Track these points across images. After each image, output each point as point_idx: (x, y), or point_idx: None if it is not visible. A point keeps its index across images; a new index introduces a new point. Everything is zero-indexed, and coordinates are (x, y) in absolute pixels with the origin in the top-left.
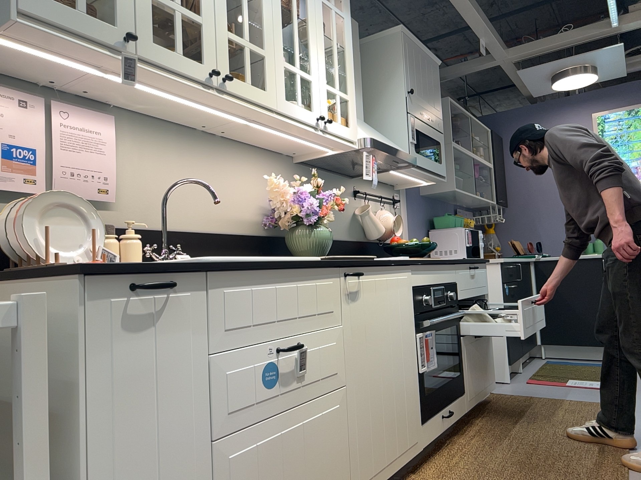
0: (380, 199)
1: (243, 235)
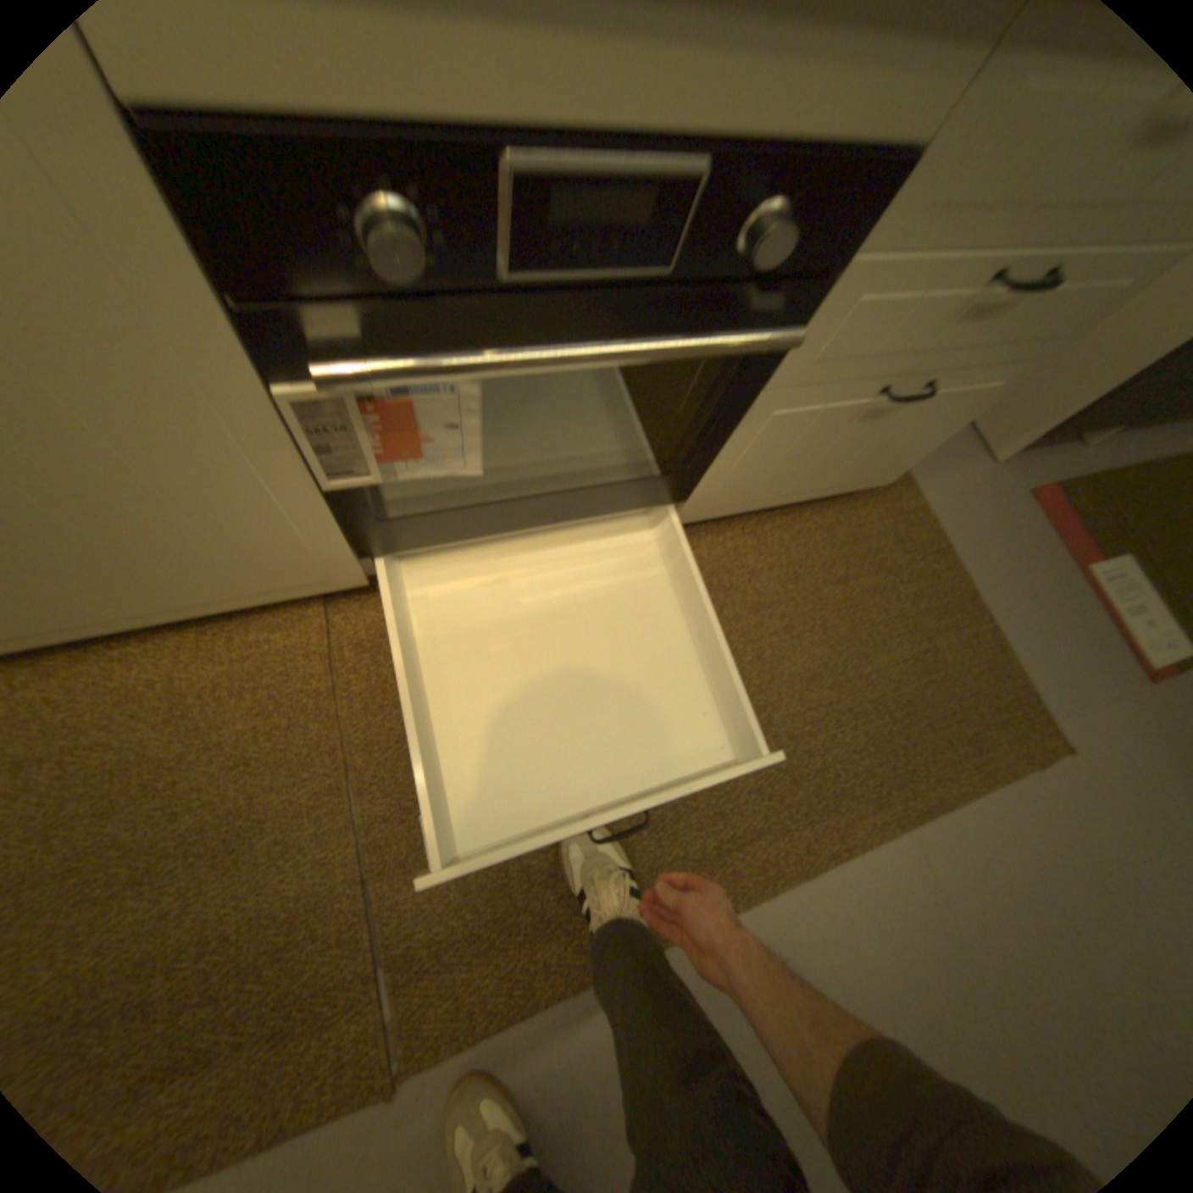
0: None
1: None
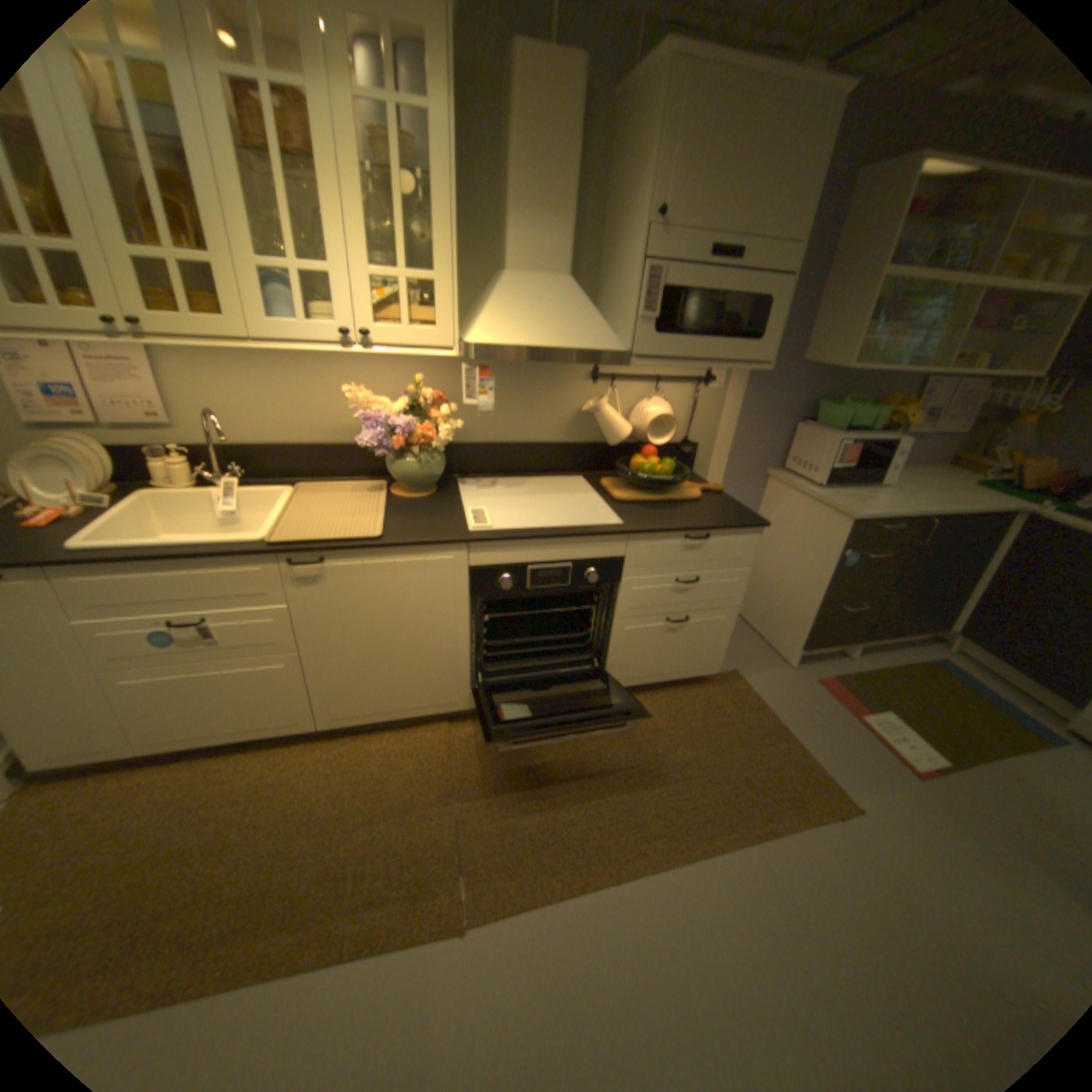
0: (662, 379)
1: (352, 446)
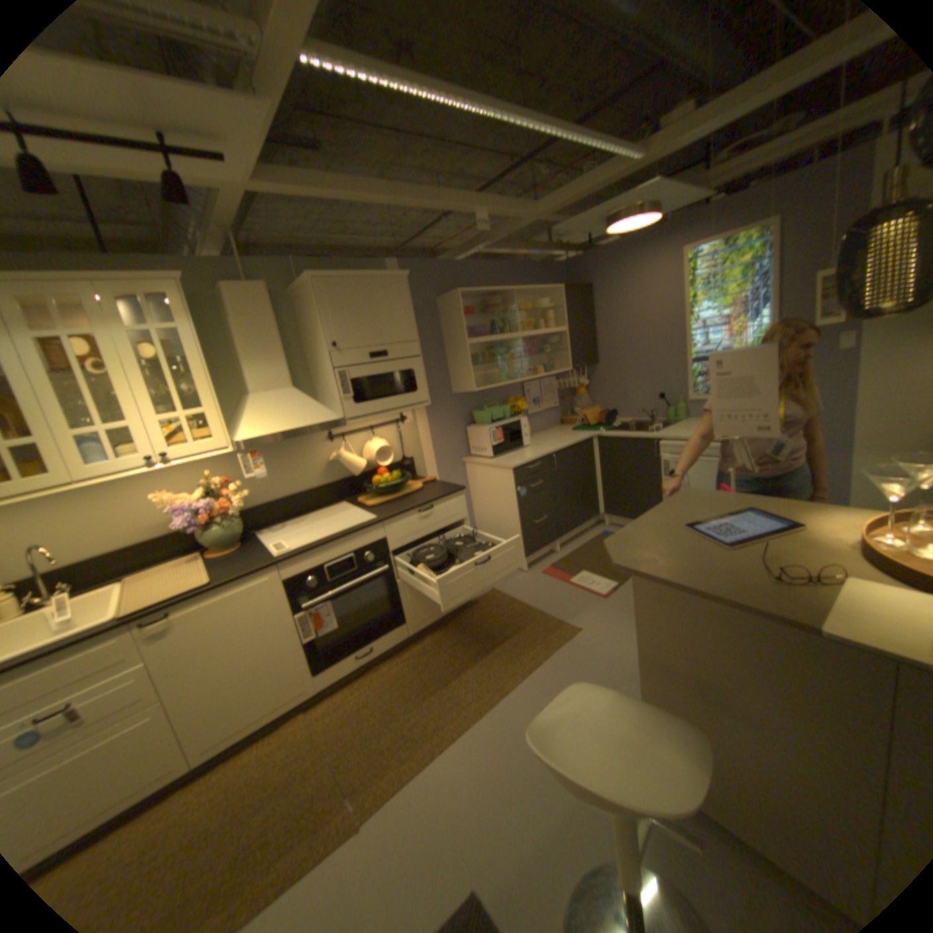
0: (375, 426)
1: (163, 535)
